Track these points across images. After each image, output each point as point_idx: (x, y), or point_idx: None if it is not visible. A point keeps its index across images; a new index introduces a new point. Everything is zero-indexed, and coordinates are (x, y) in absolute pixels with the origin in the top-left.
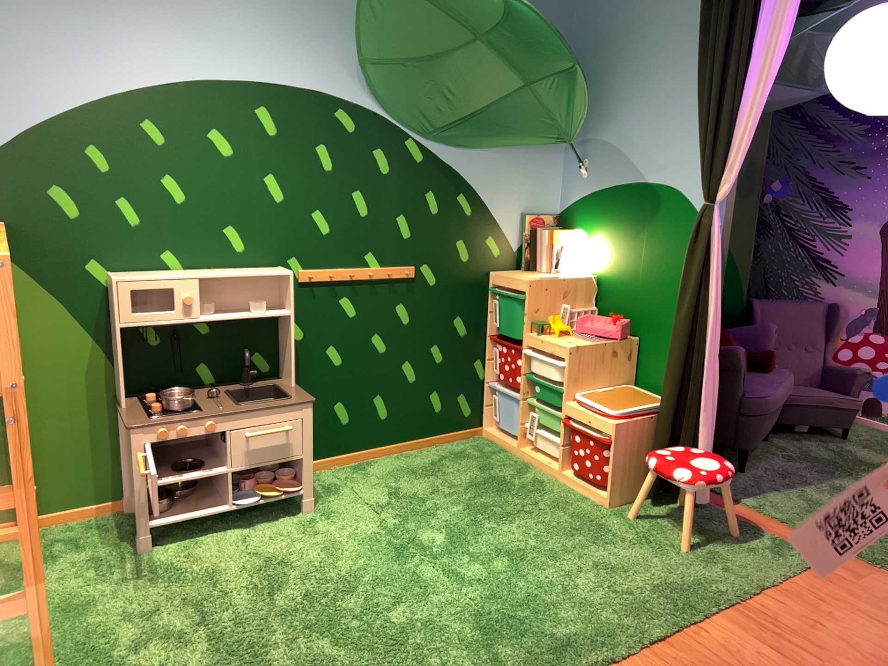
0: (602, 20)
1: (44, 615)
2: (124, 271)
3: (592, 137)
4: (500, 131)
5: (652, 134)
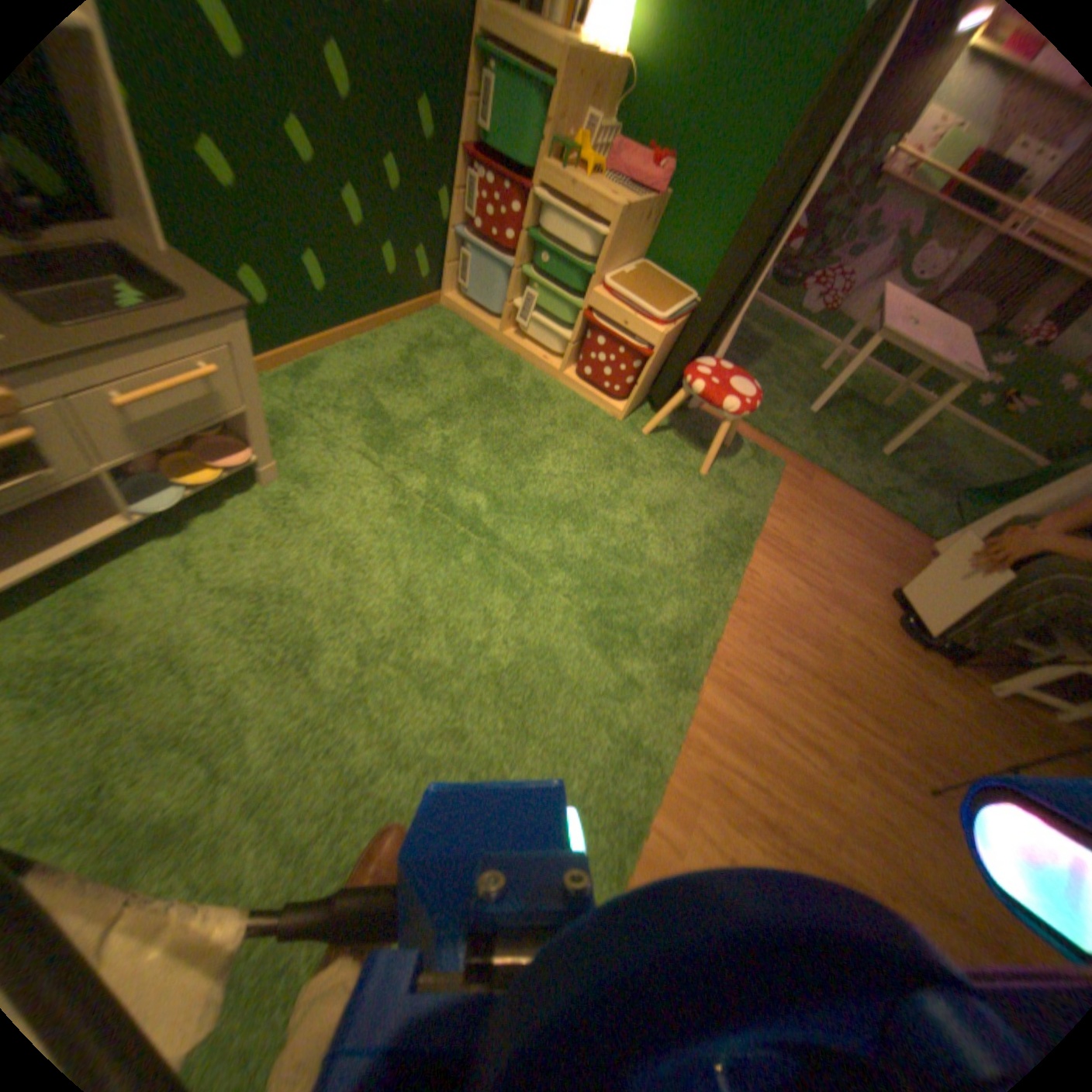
0: None
1: None
2: None
3: None
4: None
5: None
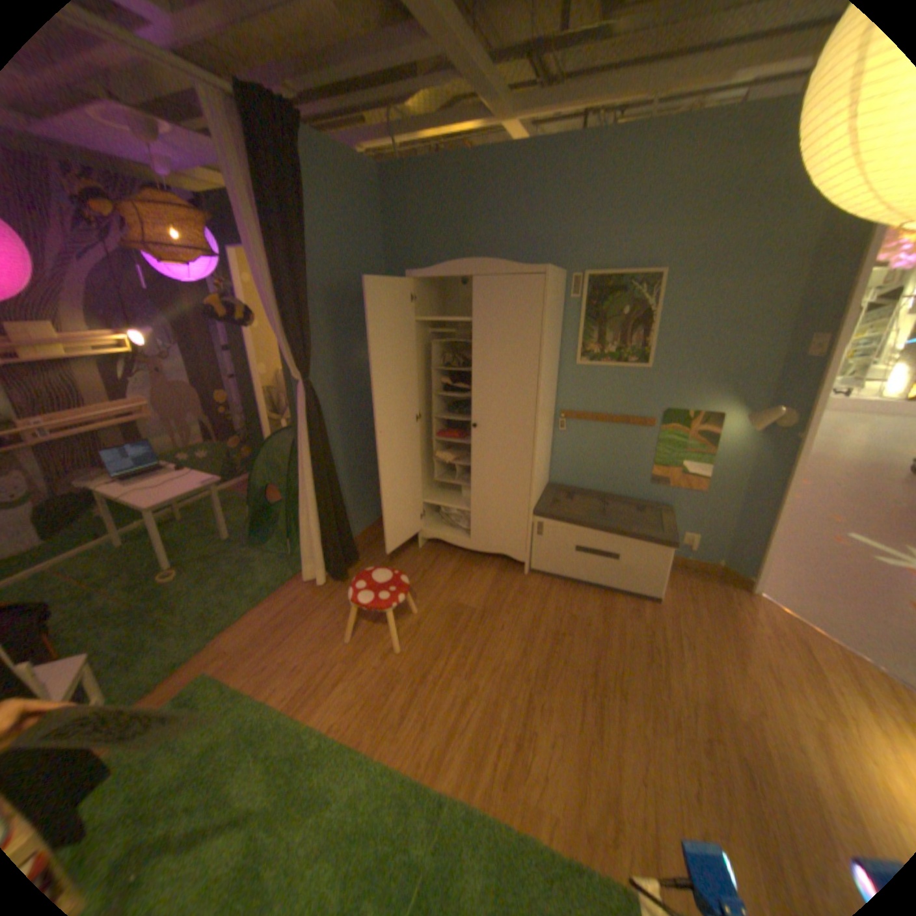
0: None
1: None
2: None
3: None
4: None
5: None
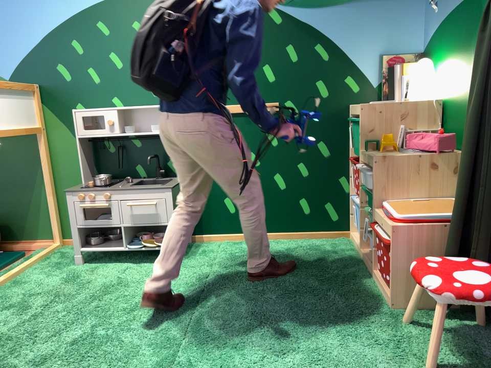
0: None
1: None
2: (89, 109)
3: None
4: None
5: None
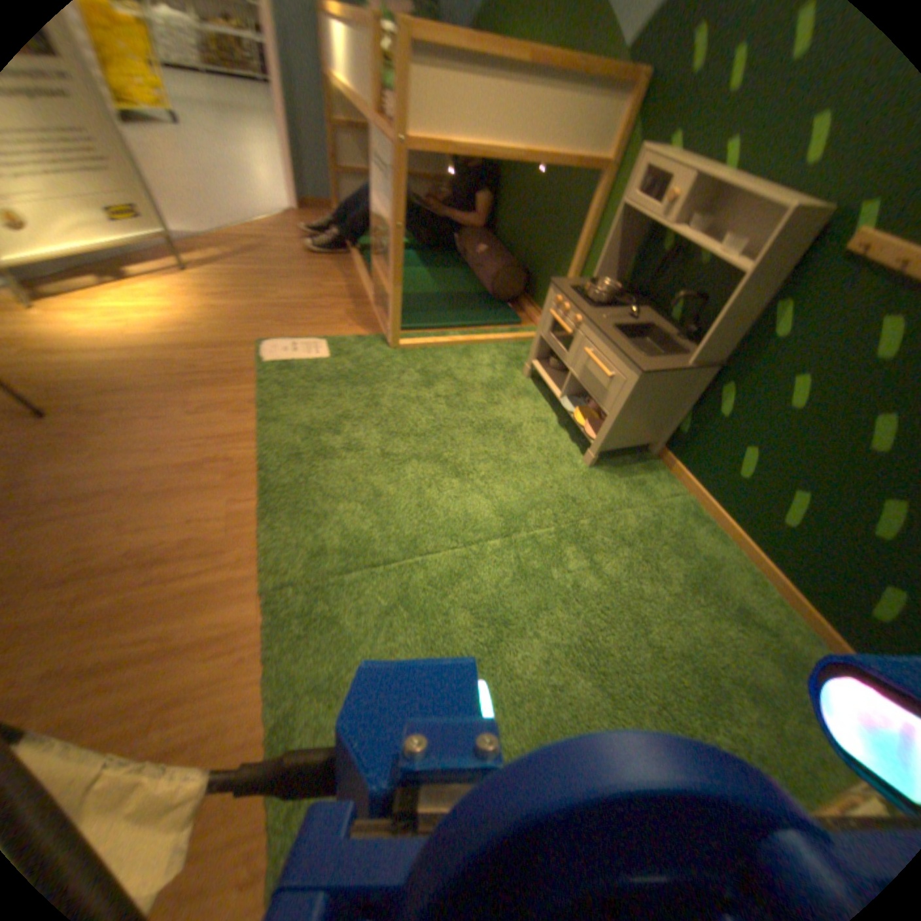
0: None
1: (390, 304)
2: (686, 148)
3: None
4: None
5: None
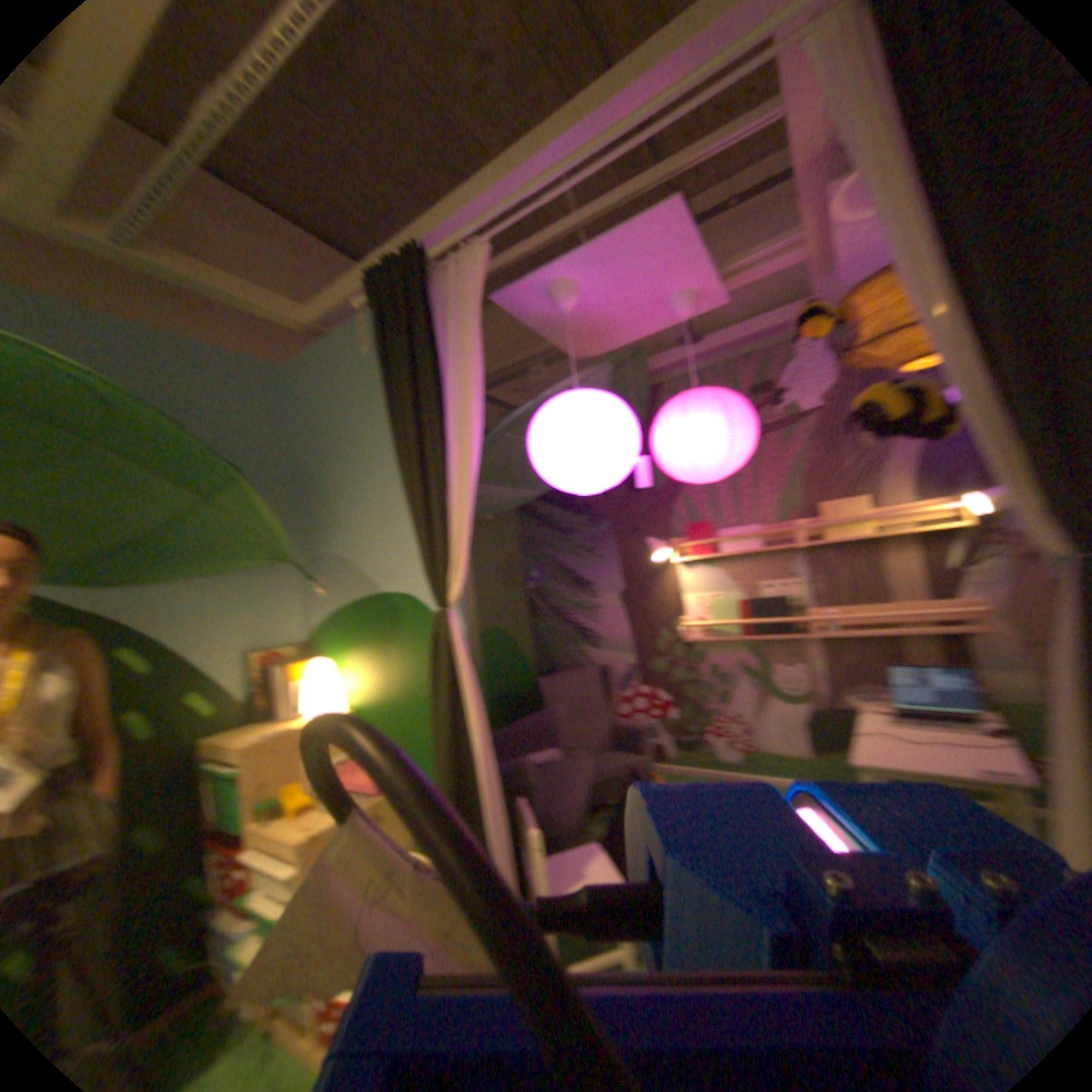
0: (313, 425)
1: None
2: None
3: (325, 547)
4: (183, 554)
5: (382, 533)
